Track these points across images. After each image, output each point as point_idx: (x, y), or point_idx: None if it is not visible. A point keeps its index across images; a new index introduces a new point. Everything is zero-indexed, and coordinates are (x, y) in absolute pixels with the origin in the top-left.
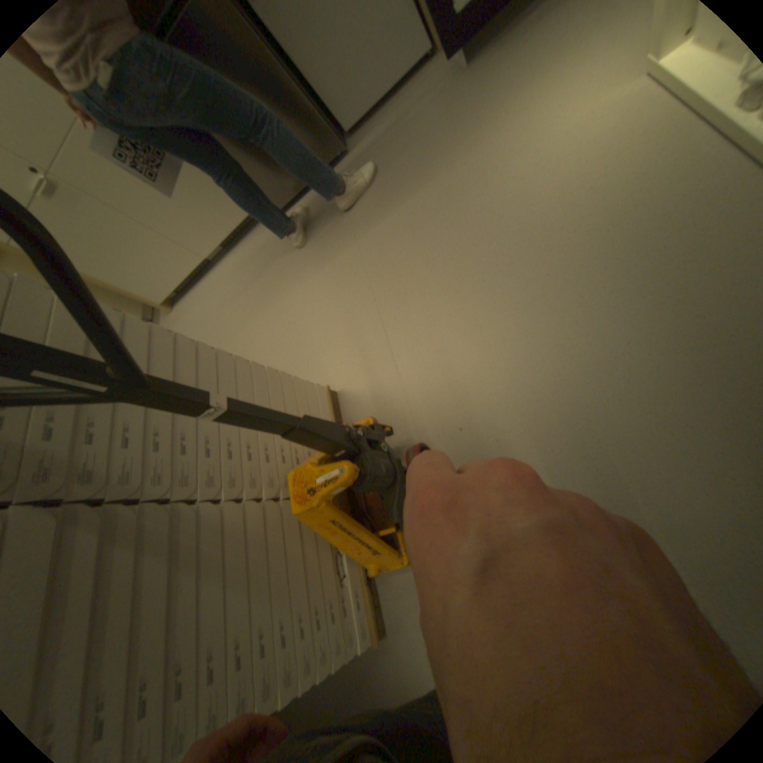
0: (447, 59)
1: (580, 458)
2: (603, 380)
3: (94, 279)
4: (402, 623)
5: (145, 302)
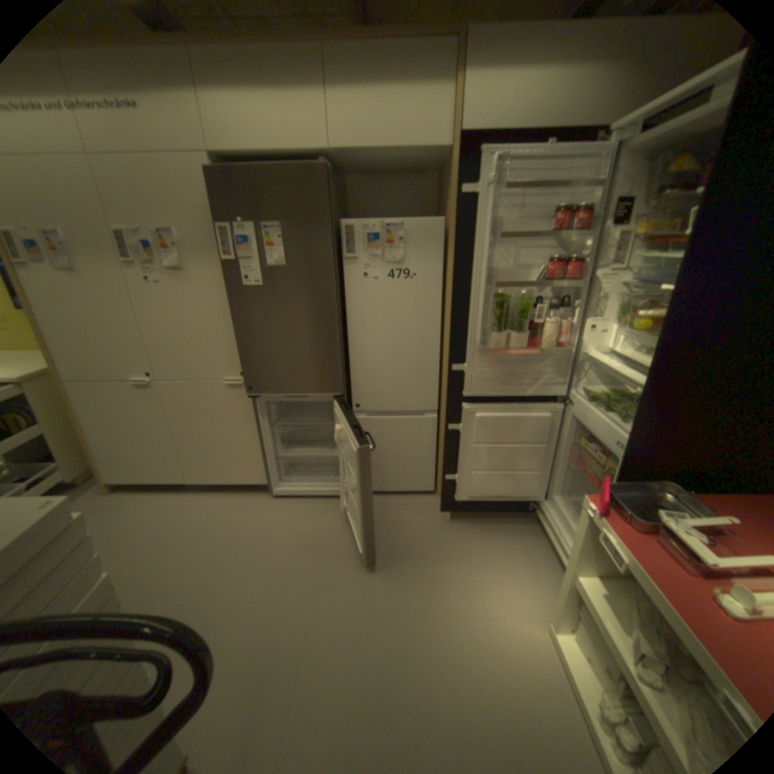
0: (439, 507)
1: None
2: None
3: (83, 435)
4: None
5: (95, 473)
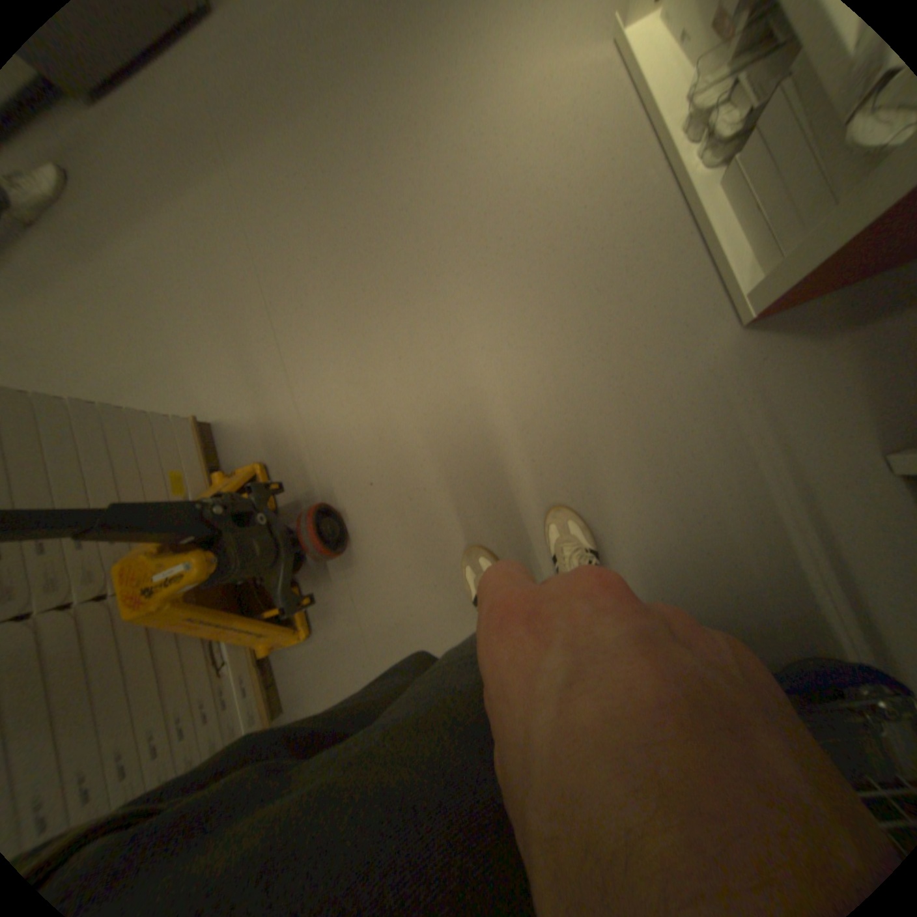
0: None
1: (490, 520)
2: (519, 436)
3: None
4: (301, 697)
5: None
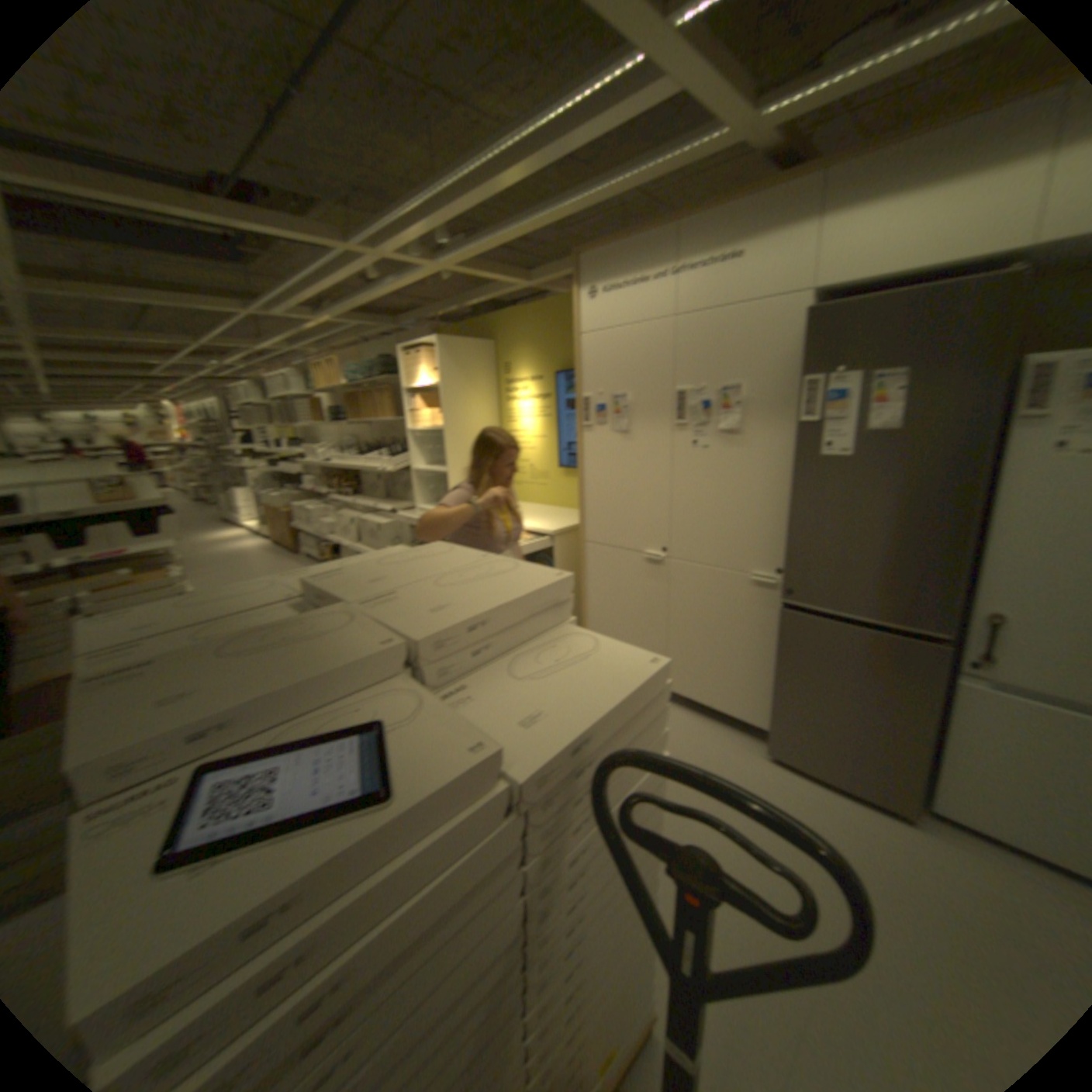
0: None
1: None
2: None
3: (583, 600)
4: None
5: None
